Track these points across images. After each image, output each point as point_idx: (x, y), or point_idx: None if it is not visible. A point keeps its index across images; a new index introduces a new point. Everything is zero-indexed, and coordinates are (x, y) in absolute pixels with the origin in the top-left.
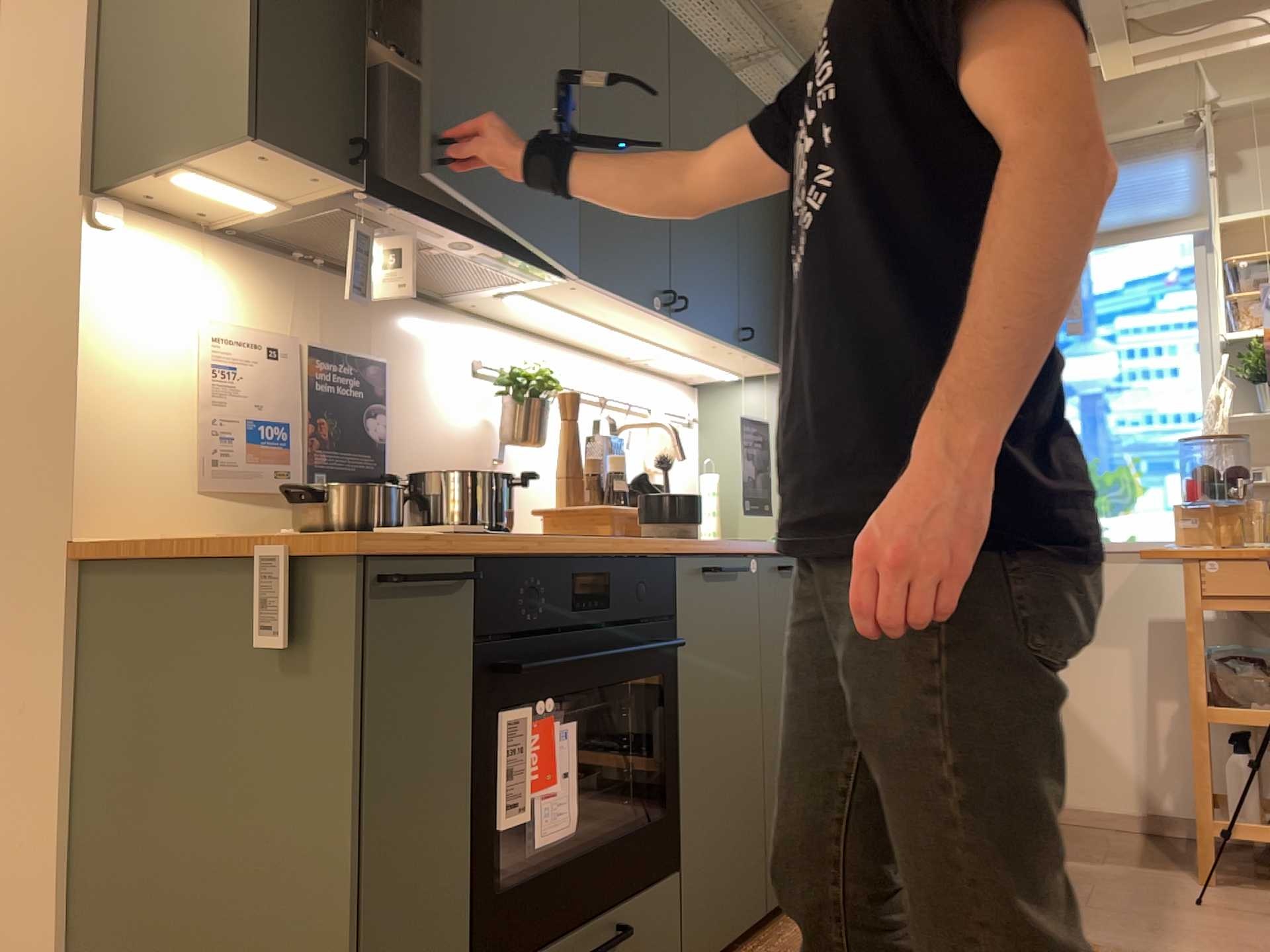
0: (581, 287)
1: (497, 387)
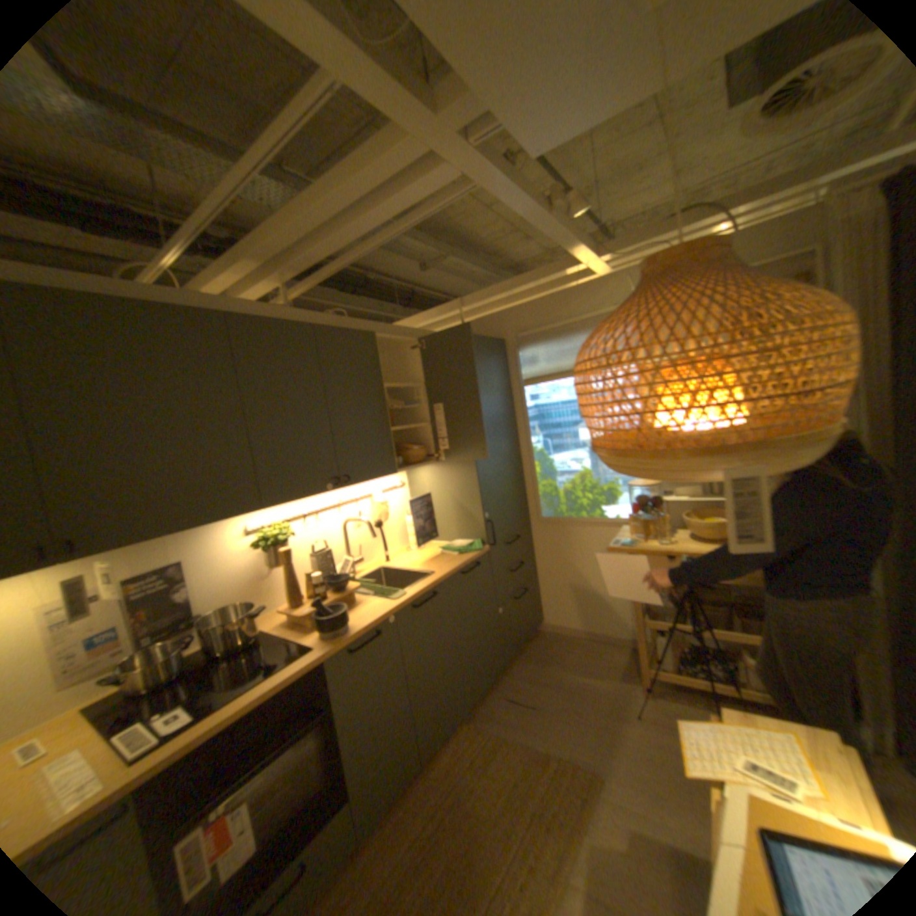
0: (273, 506)
1: (255, 546)
